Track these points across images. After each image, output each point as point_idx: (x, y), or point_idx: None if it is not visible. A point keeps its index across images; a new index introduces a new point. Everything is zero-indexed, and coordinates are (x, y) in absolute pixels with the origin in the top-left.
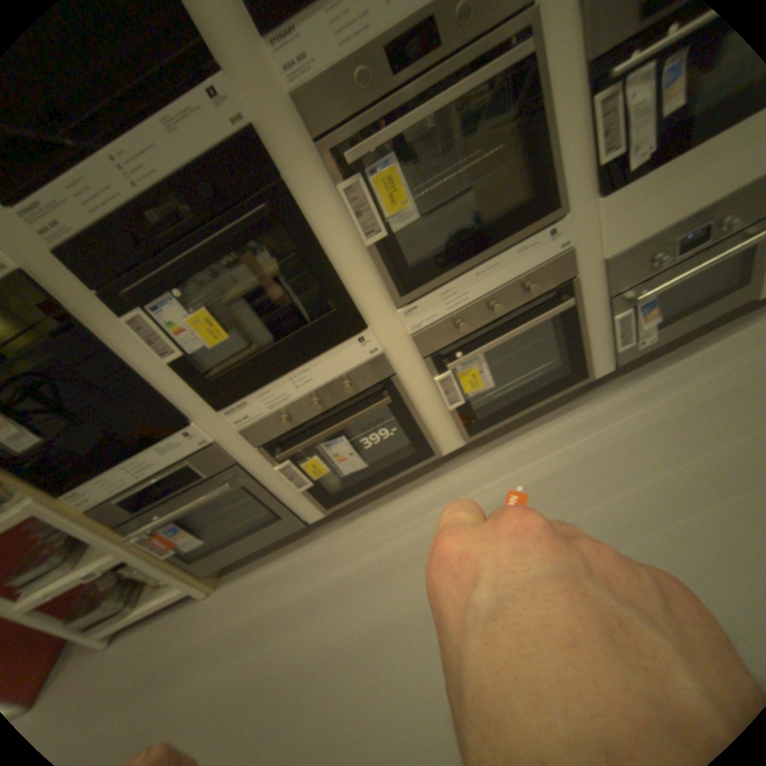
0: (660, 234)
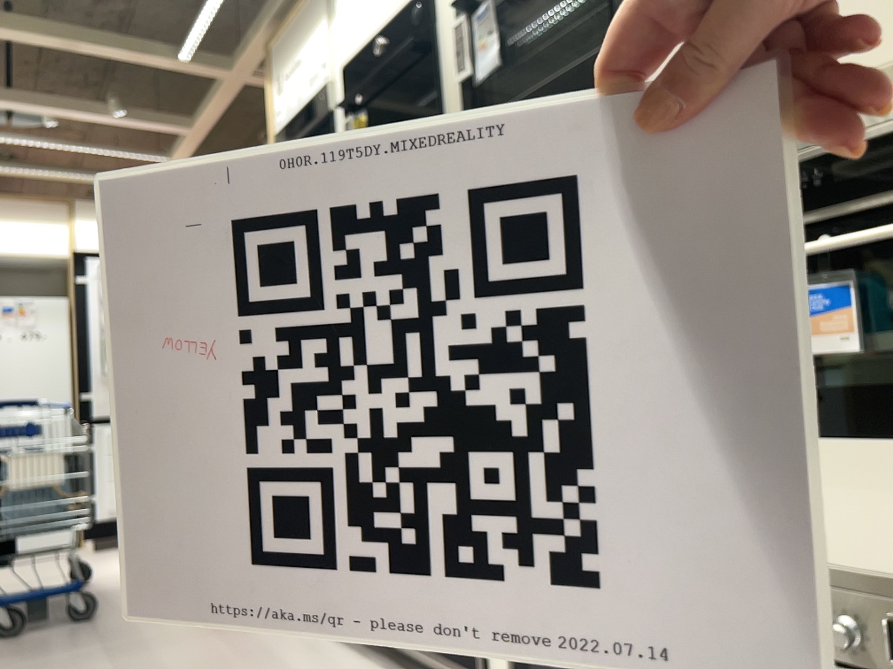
0: (843, 577)
